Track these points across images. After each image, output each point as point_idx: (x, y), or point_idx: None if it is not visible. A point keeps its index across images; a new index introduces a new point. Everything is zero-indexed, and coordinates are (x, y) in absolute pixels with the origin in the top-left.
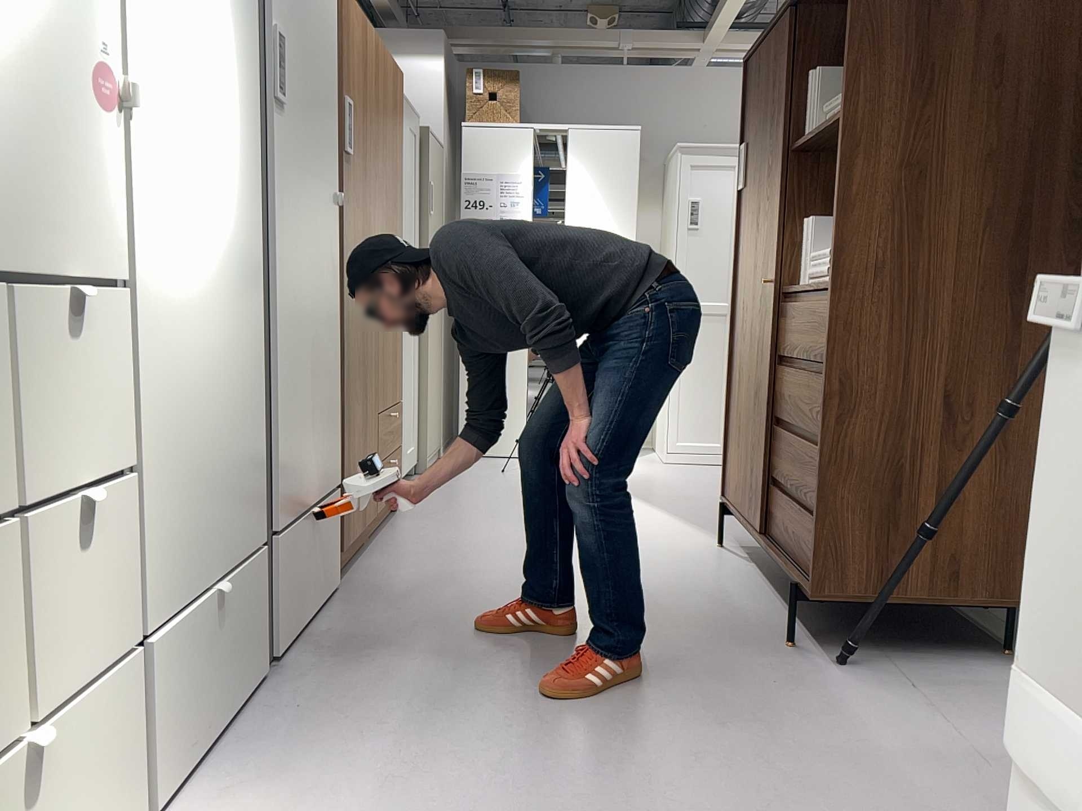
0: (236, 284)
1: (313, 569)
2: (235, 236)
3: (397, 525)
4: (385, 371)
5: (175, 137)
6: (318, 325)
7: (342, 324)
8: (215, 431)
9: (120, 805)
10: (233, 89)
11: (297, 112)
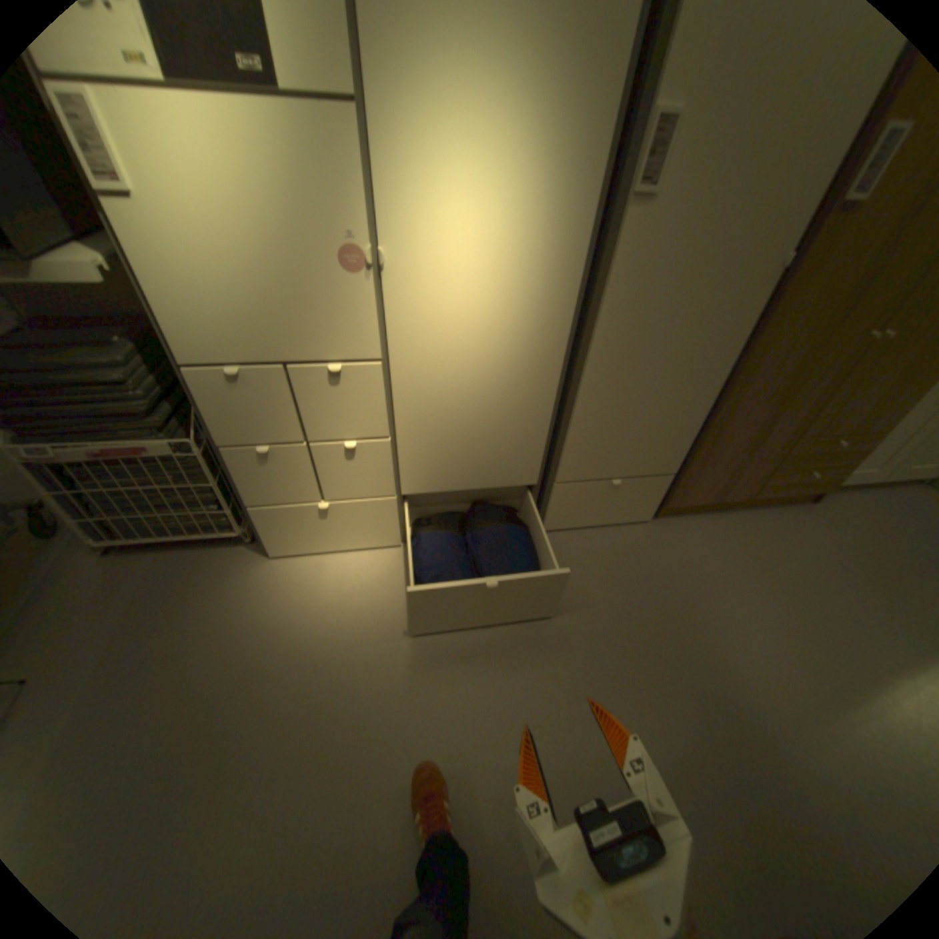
0: (526, 353)
1: (609, 507)
2: (530, 323)
3: (791, 514)
4: (851, 408)
5: (446, 270)
6: (677, 374)
7: (744, 371)
8: (484, 430)
9: (387, 535)
10: (547, 208)
11: (702, 190)
